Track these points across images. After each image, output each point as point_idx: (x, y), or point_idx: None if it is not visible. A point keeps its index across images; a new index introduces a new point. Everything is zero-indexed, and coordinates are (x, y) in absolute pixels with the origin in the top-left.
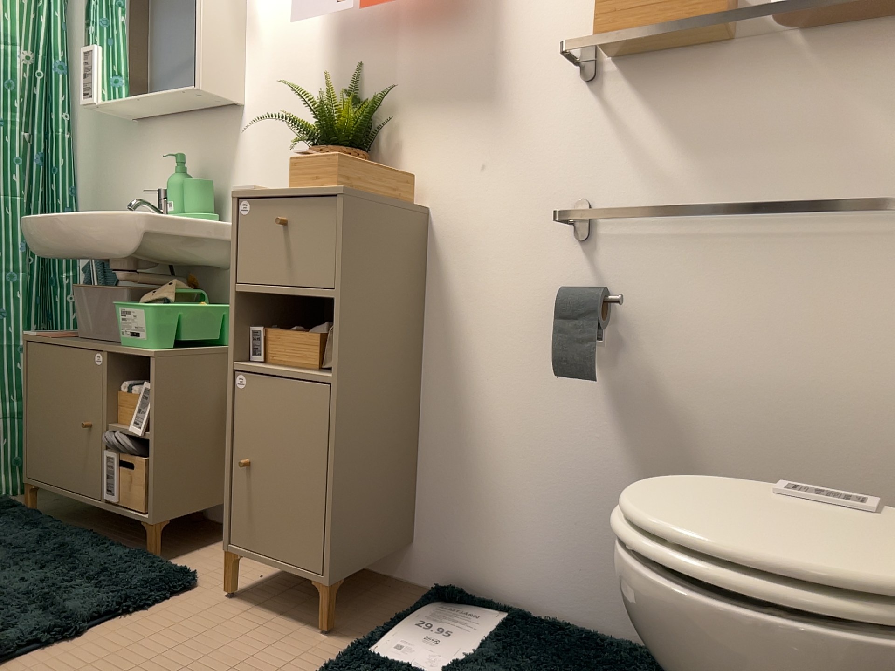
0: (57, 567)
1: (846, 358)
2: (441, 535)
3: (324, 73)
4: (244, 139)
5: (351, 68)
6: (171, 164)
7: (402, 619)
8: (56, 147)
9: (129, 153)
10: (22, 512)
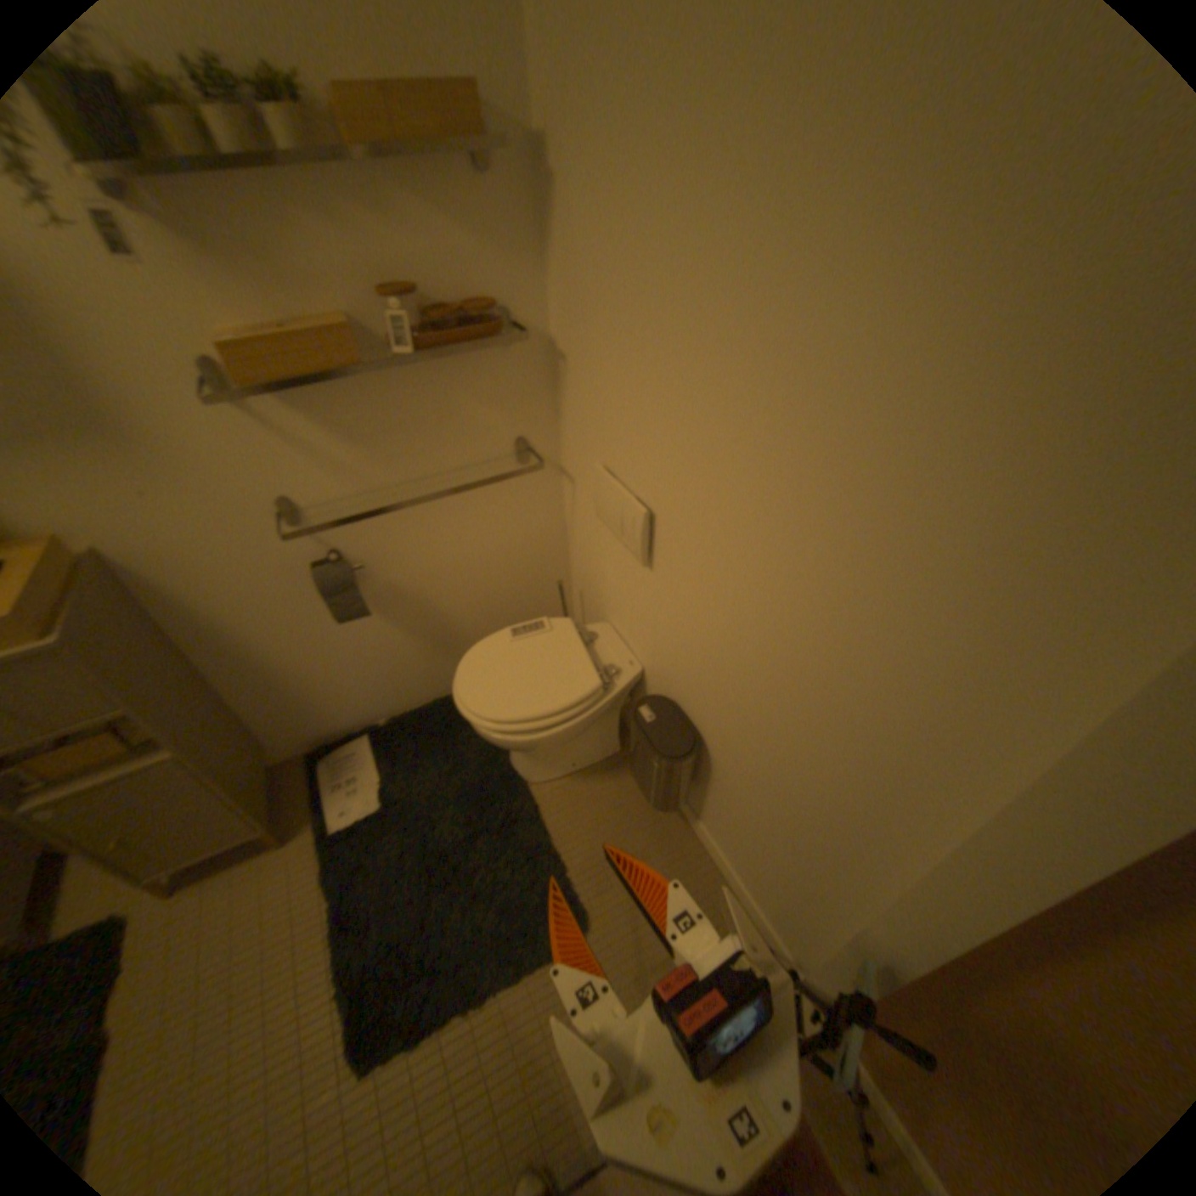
0: None
1: (492, 536)
2: (283, 733)
3: None
4: None
5: None
6: None
7: (314, 799)
8: None
9: None
10: None
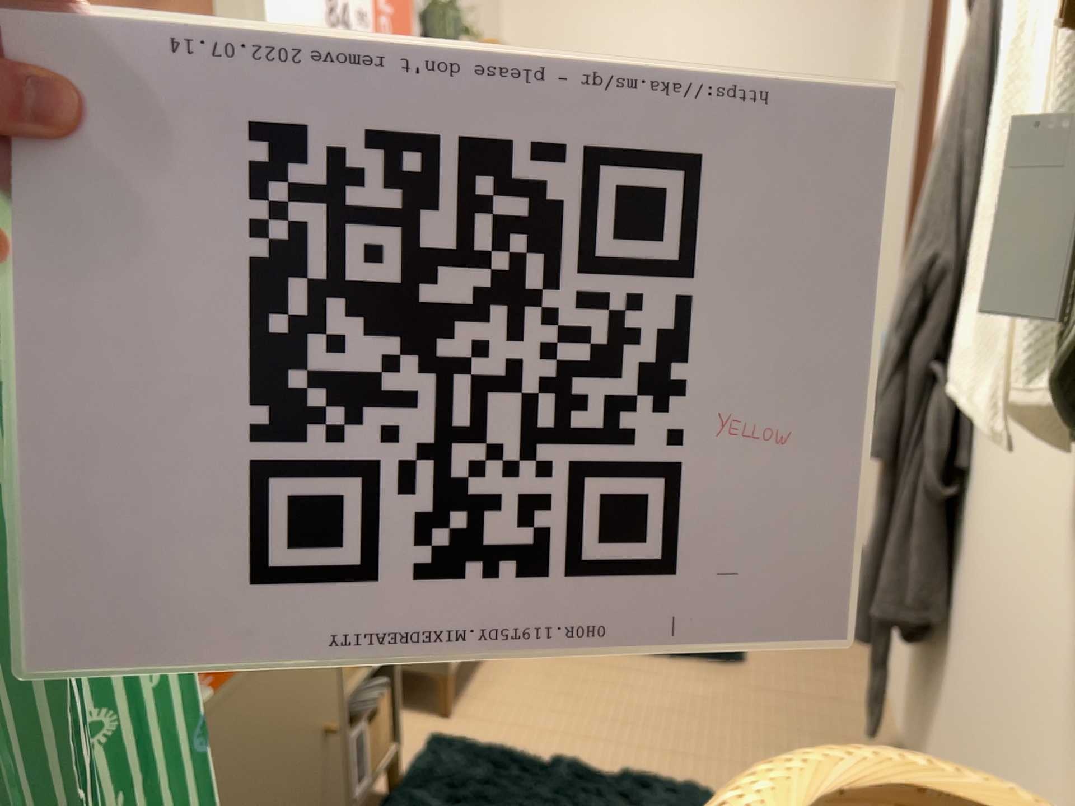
0: None
1: None
2: None
3: None
4: None
5: None
6: None
7: None
8: None
9: None
10: None
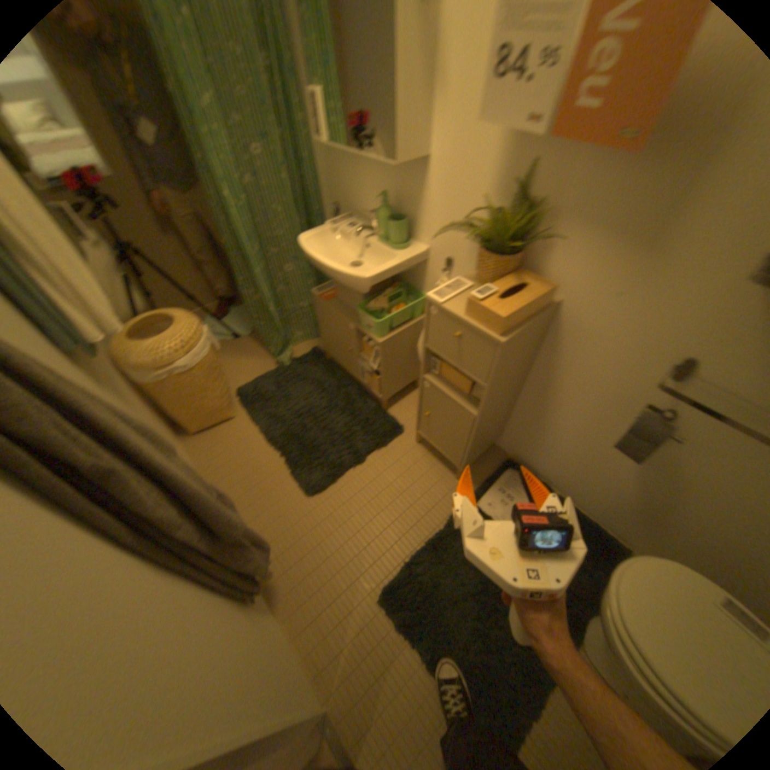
0: (351, 415)
1: None
2: (519, 442)
3: (504, 153)
4: (431, 184)
5: (529, 158)
6: (379, 180)
7: (494, 483)
8: (300, 131)
9: (349, 158)
10: (329, 363)
